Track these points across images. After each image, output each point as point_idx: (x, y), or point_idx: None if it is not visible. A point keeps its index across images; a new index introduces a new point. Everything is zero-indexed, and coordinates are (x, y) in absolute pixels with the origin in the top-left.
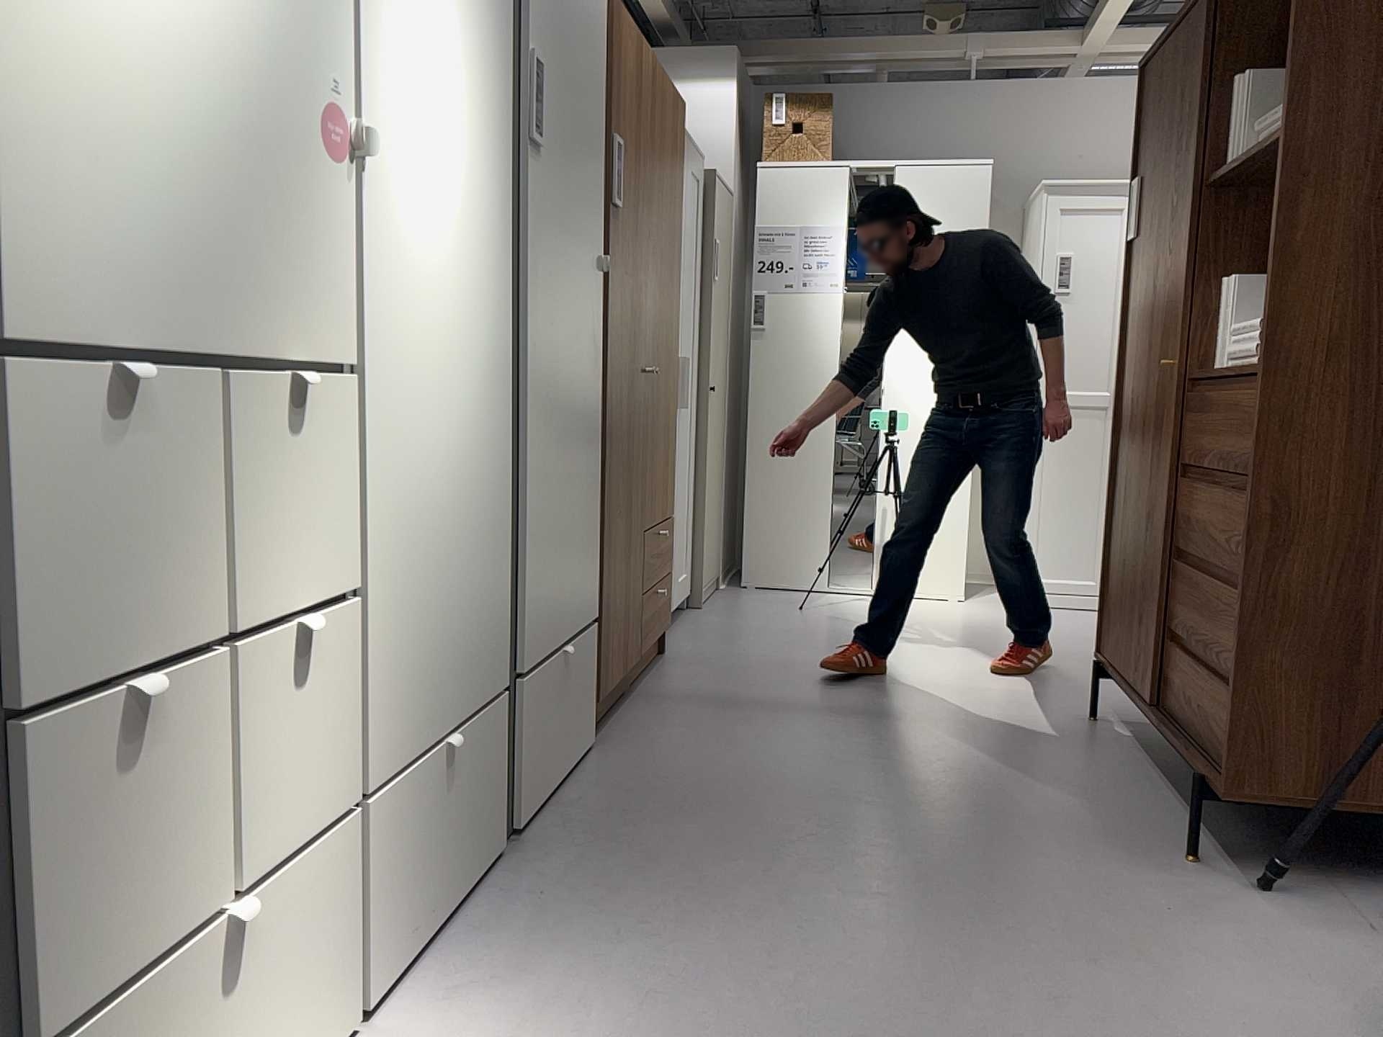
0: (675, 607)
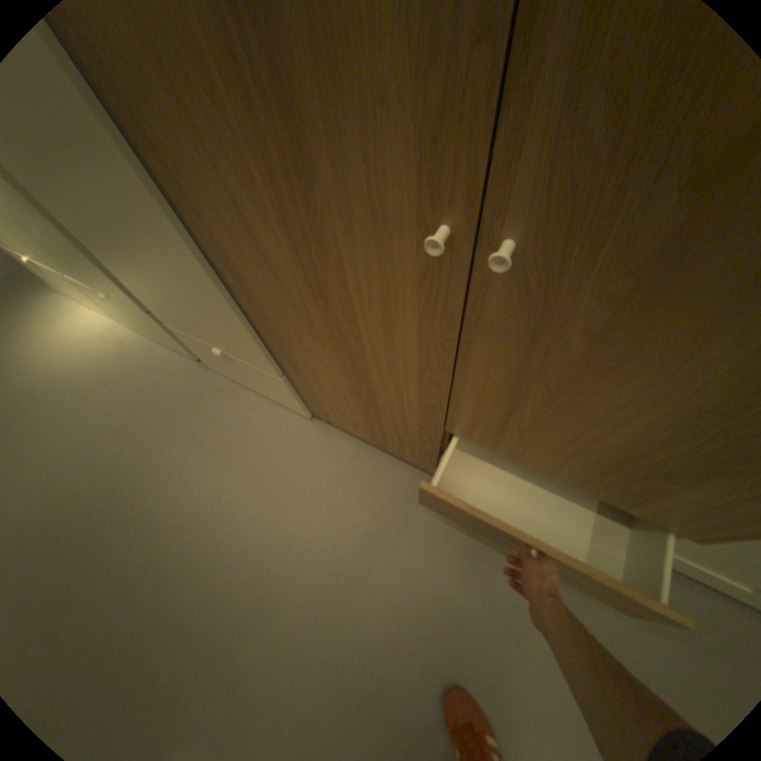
0: None
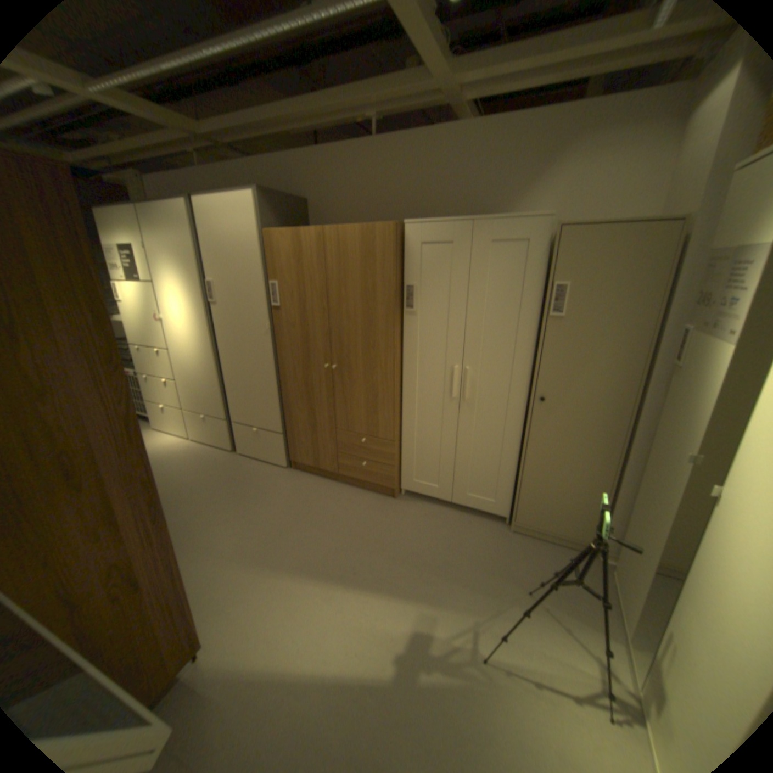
0: (461, 504)
